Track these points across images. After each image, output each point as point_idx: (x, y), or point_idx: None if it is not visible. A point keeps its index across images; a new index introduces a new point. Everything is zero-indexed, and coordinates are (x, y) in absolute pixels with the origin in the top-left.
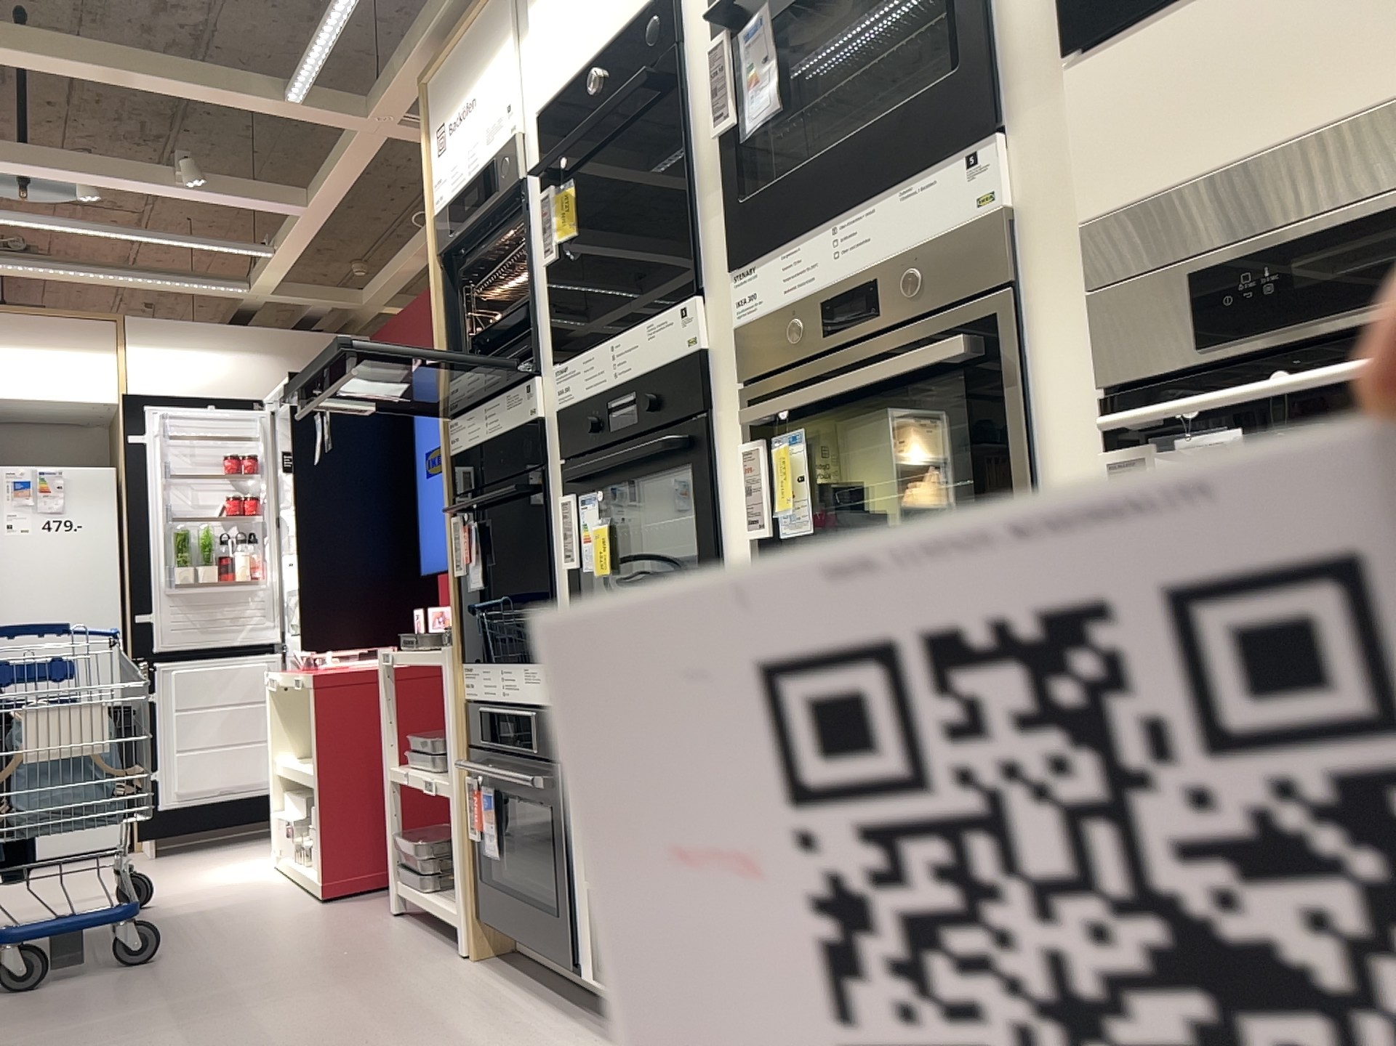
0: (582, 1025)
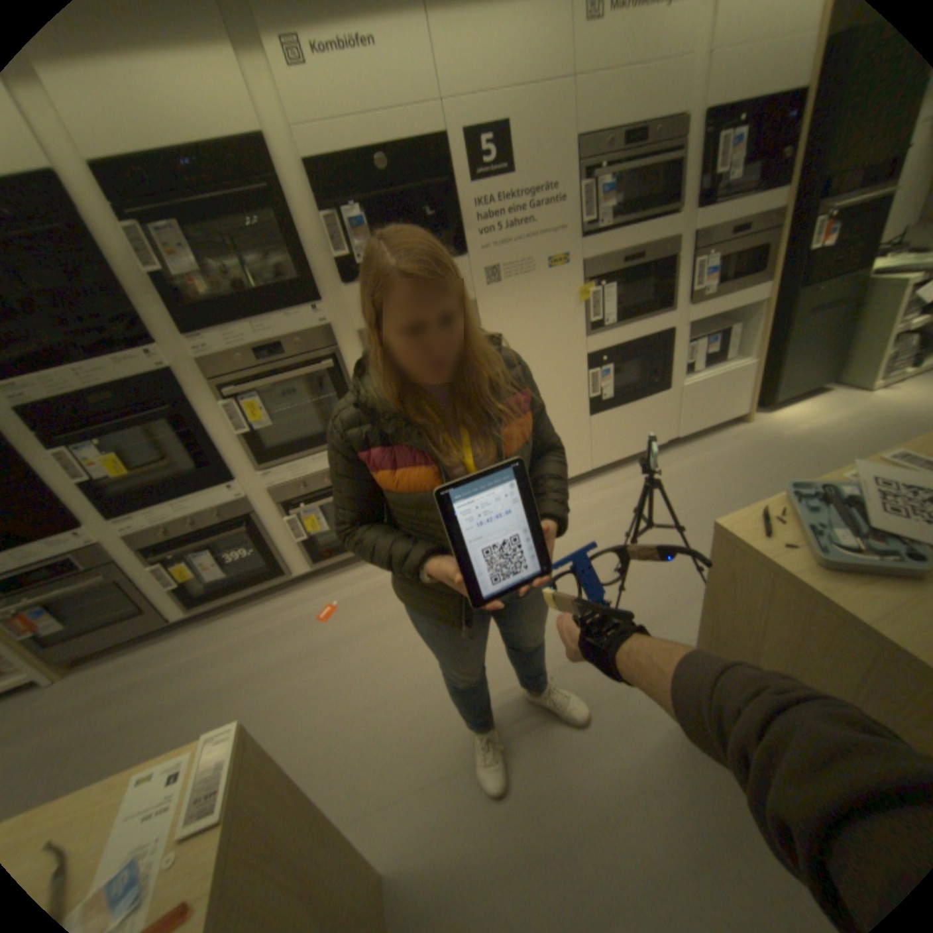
0: (180, 637)
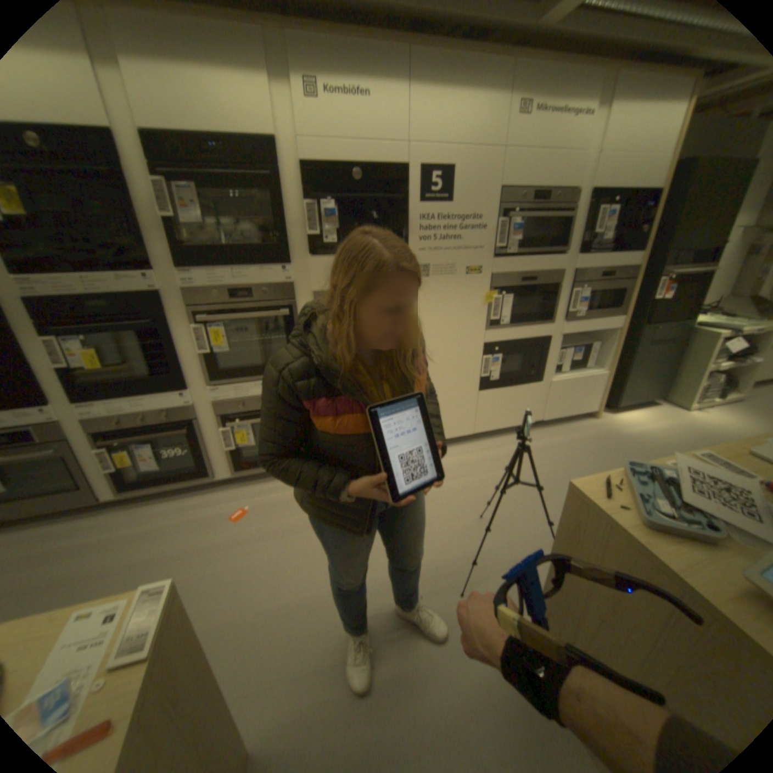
0: (104, 517)
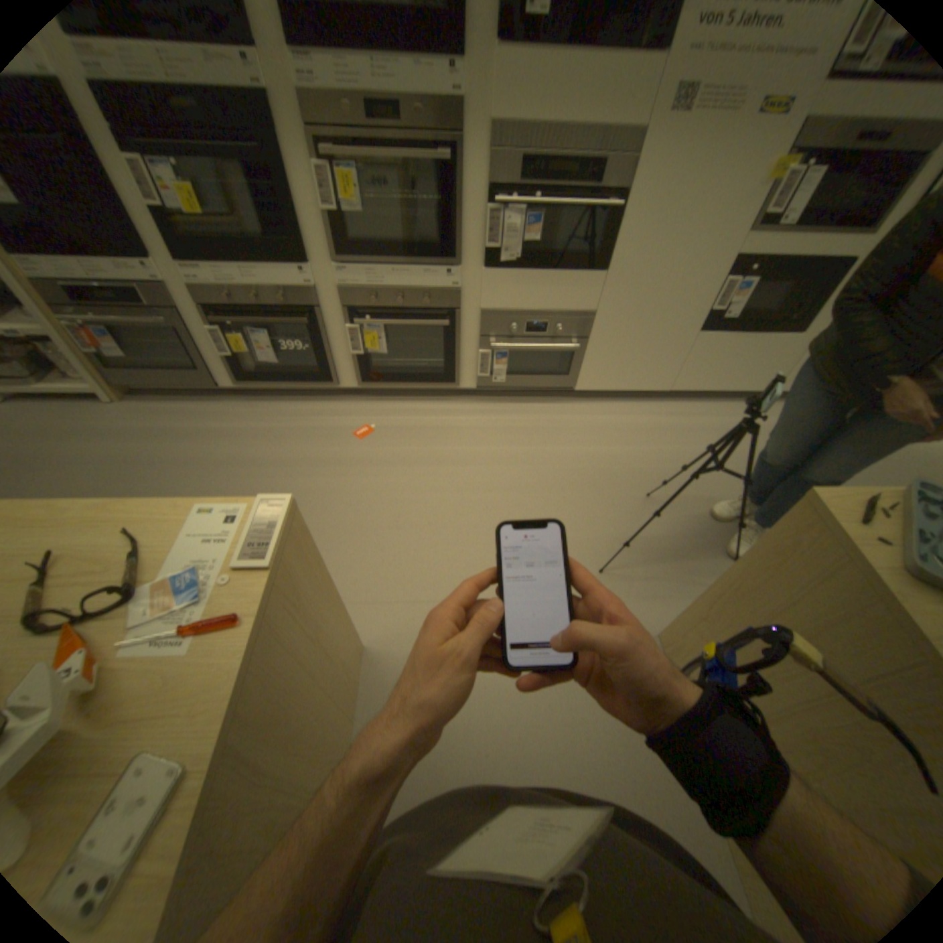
0: (227, 404)
